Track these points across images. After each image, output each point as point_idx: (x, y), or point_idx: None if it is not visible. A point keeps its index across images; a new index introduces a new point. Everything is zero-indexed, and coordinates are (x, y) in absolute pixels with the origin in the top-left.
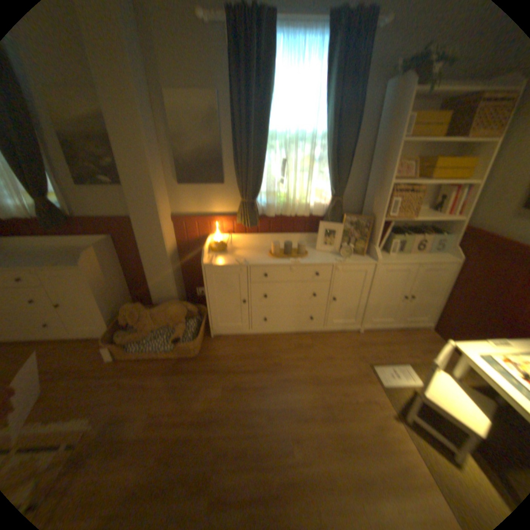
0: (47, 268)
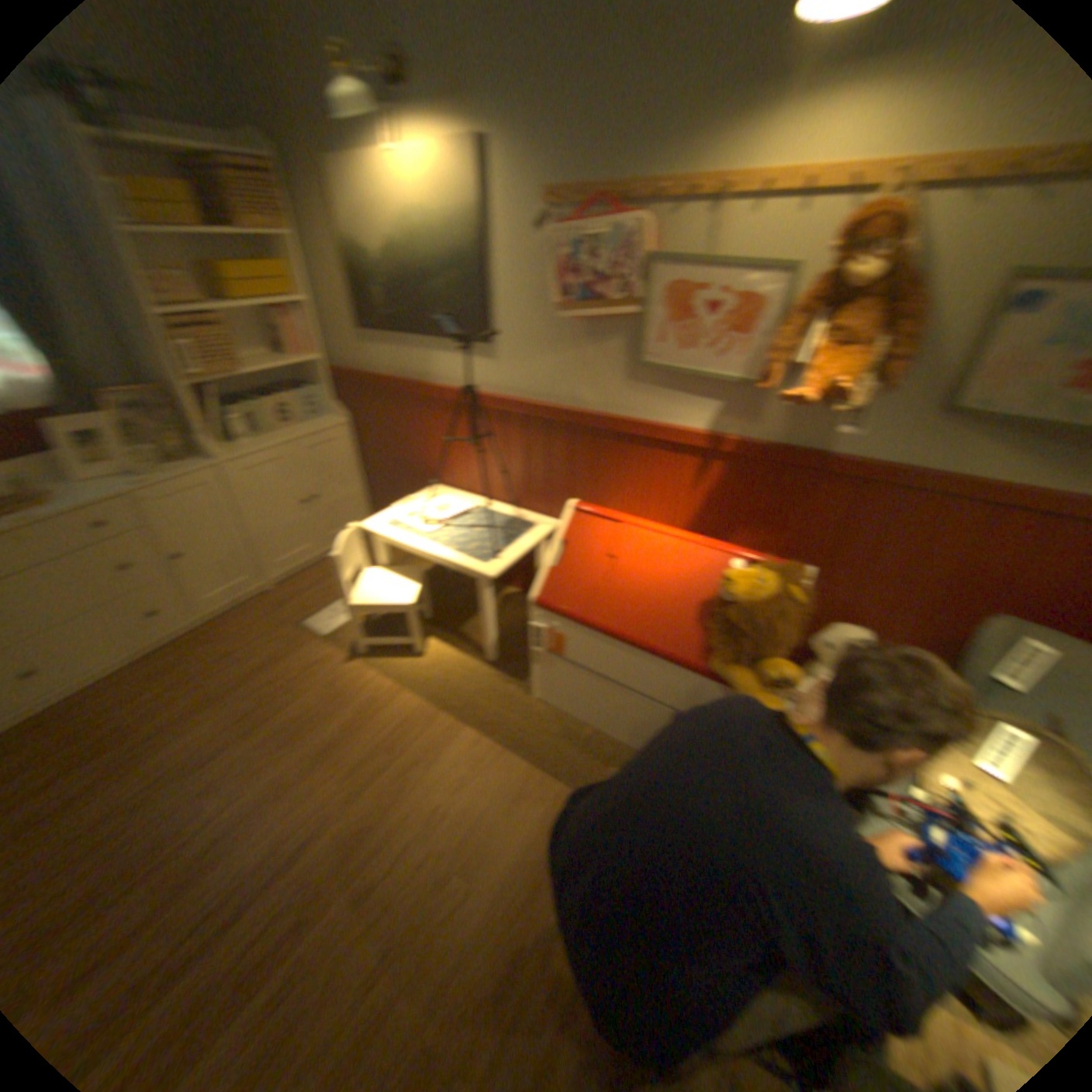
0: None
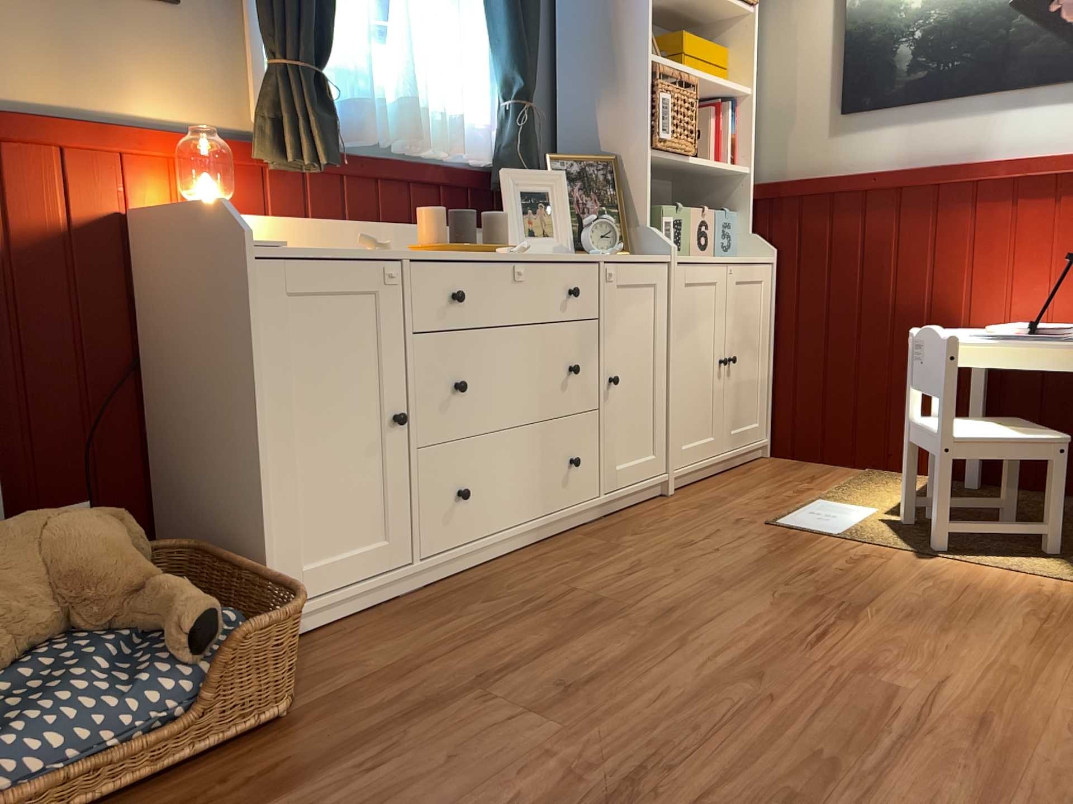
0: None
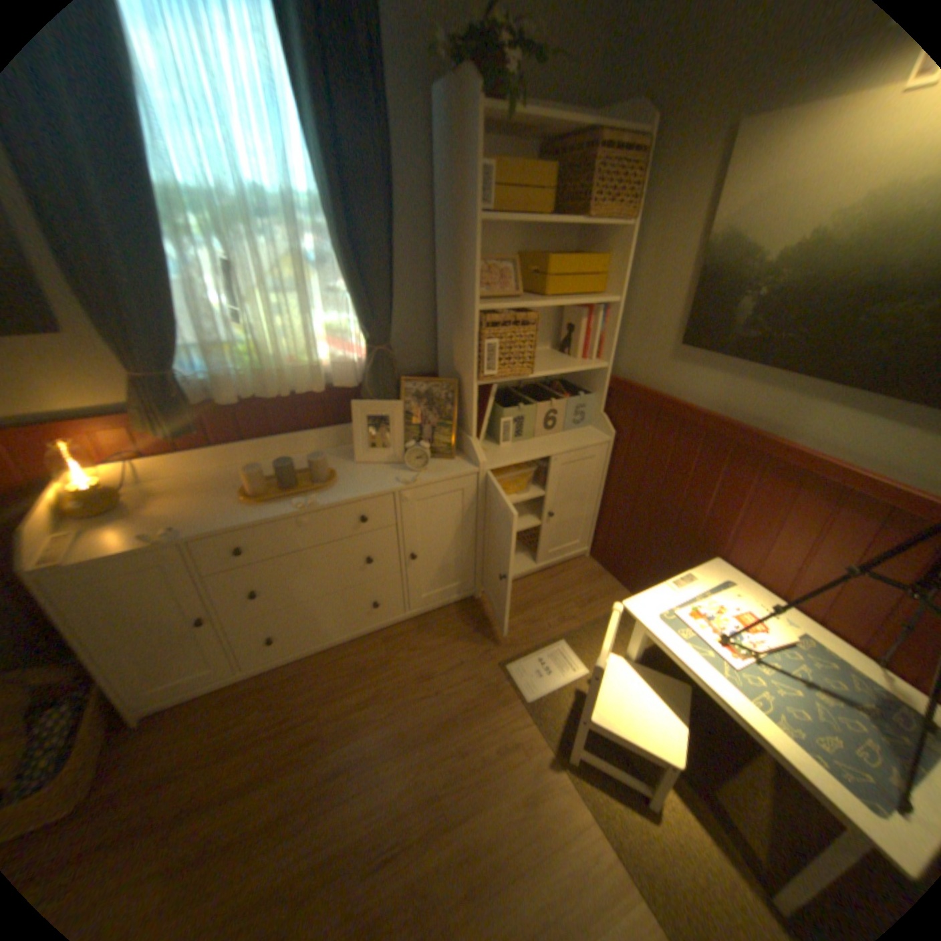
0: None
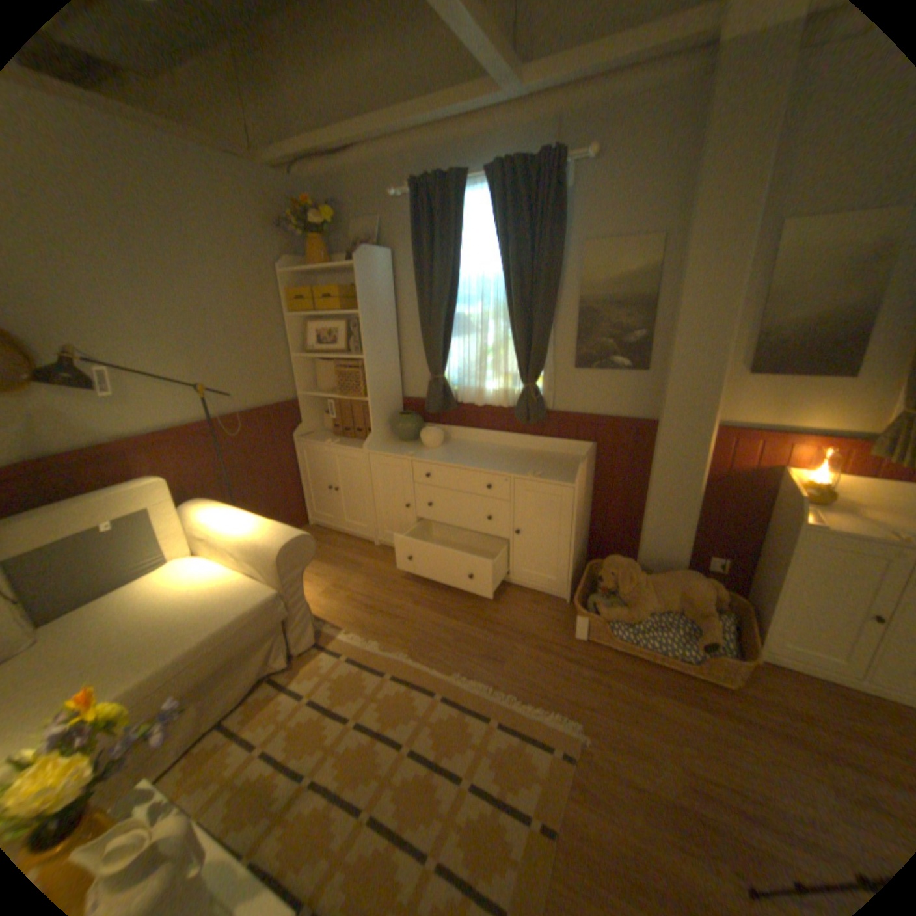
0: (531, 476)
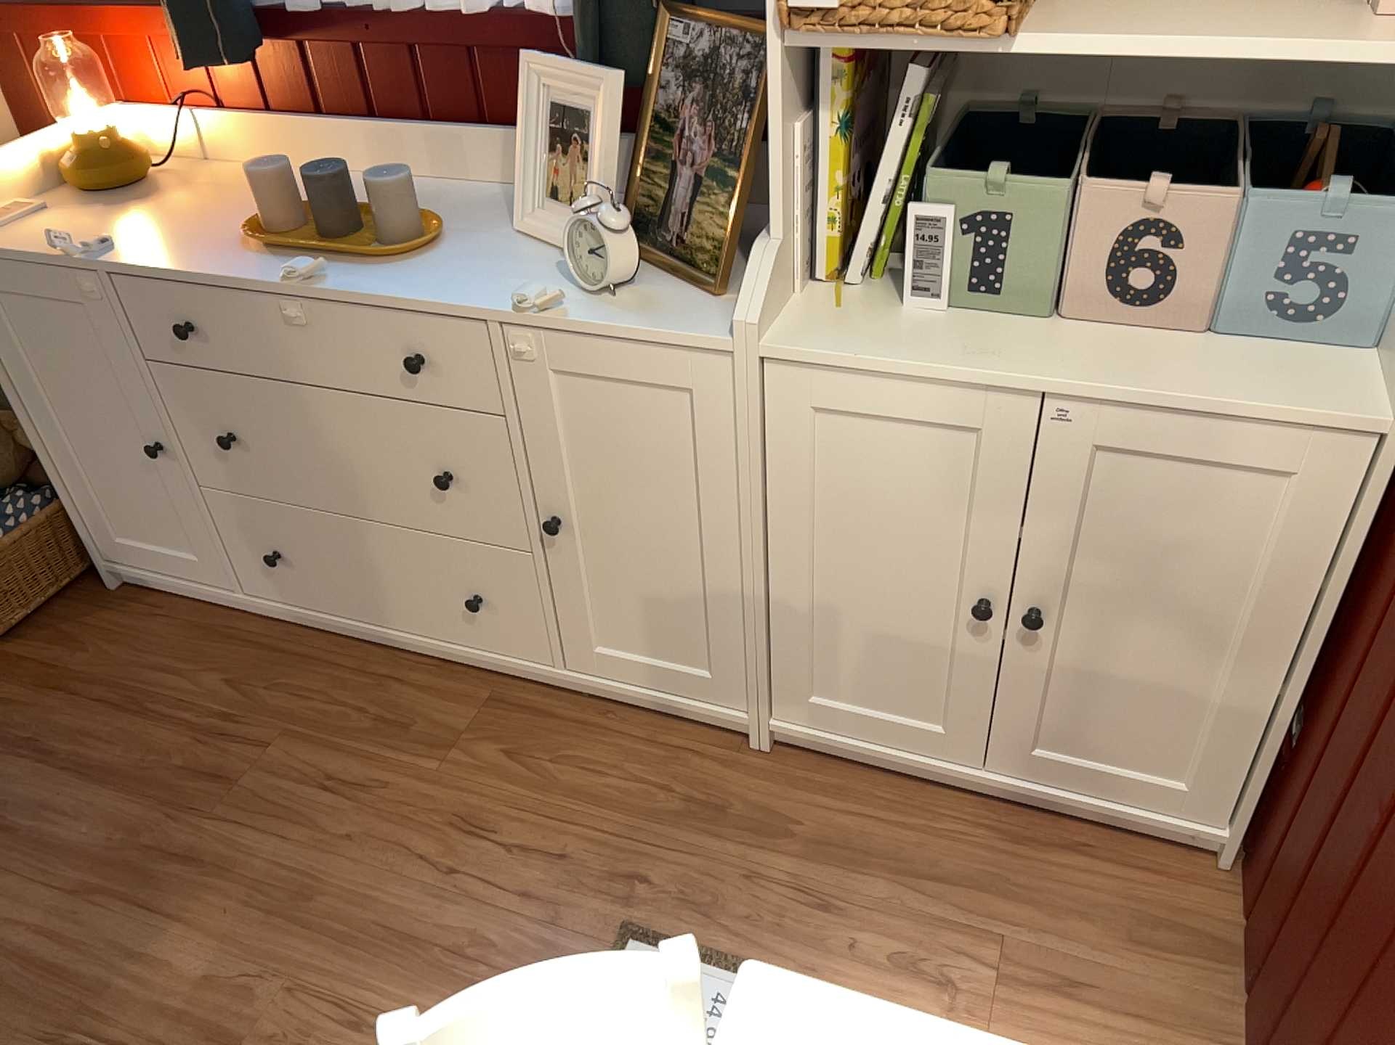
0: None
